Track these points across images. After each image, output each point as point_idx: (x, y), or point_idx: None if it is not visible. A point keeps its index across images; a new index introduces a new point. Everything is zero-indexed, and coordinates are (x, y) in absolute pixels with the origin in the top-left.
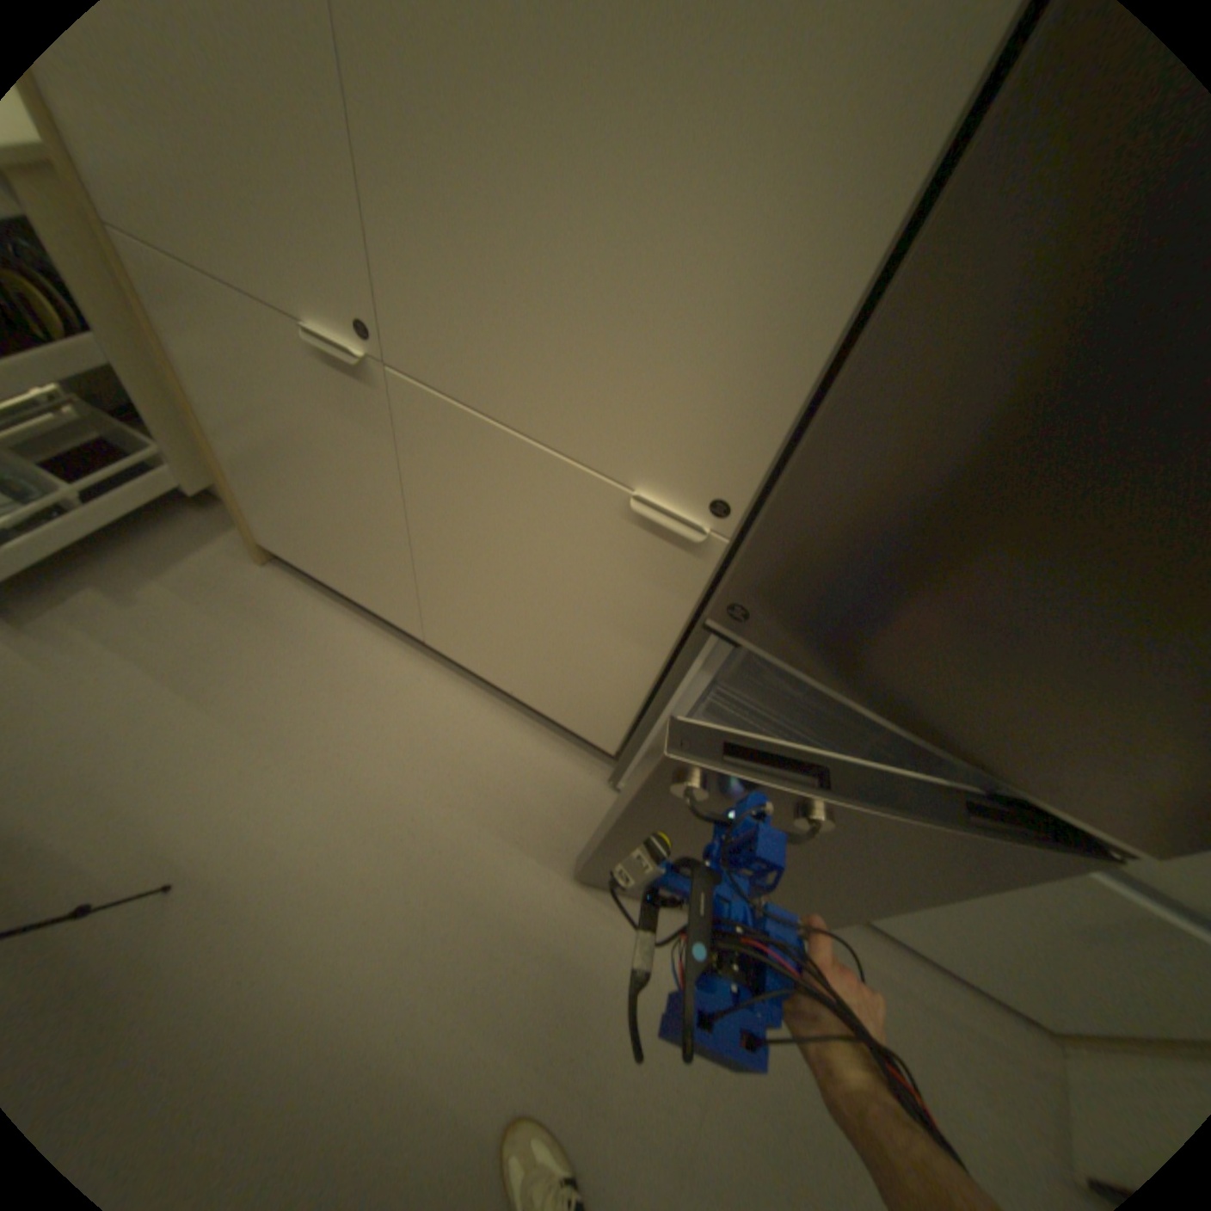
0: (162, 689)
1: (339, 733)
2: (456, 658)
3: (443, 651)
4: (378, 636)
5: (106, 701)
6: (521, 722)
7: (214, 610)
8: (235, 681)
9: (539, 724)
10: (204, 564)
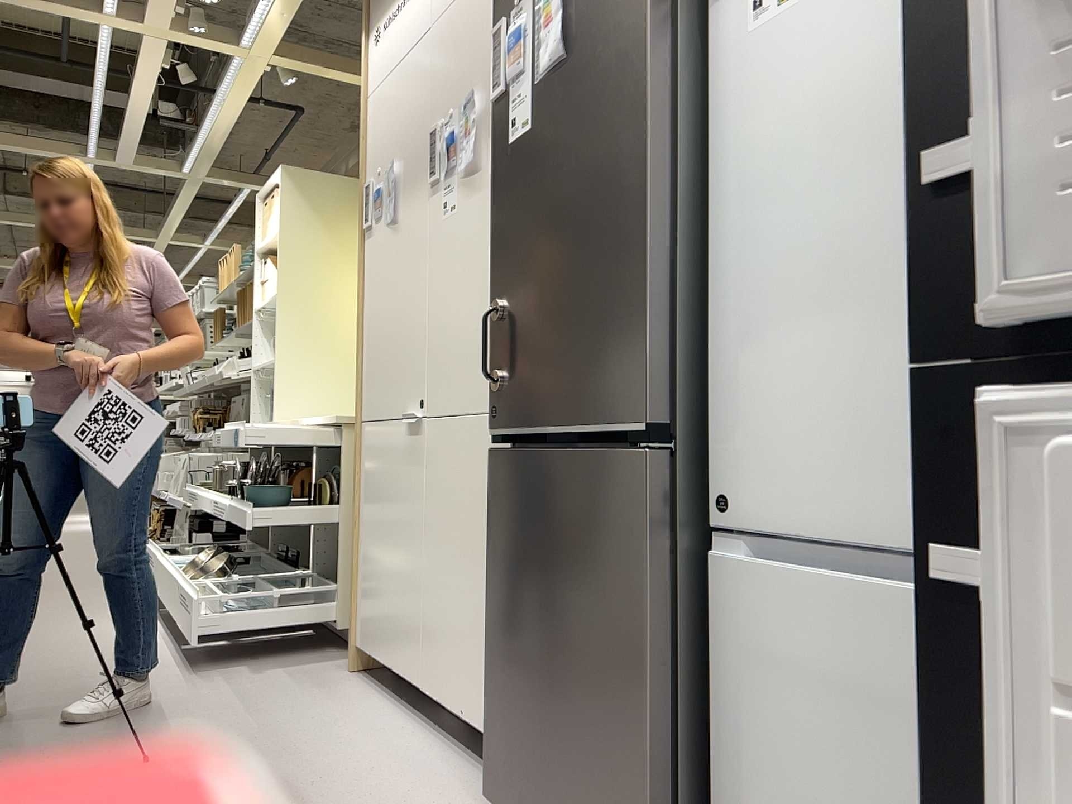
0: (237, 702)
1: (319, 738)
2: (436, 695)
3: (430, 691)
4: (396, 708)
5: (204, 701)
6: (466, 764)
7: (302, 683)
8: (281, 707)
9: (481, 769)
10: (318, 667)
